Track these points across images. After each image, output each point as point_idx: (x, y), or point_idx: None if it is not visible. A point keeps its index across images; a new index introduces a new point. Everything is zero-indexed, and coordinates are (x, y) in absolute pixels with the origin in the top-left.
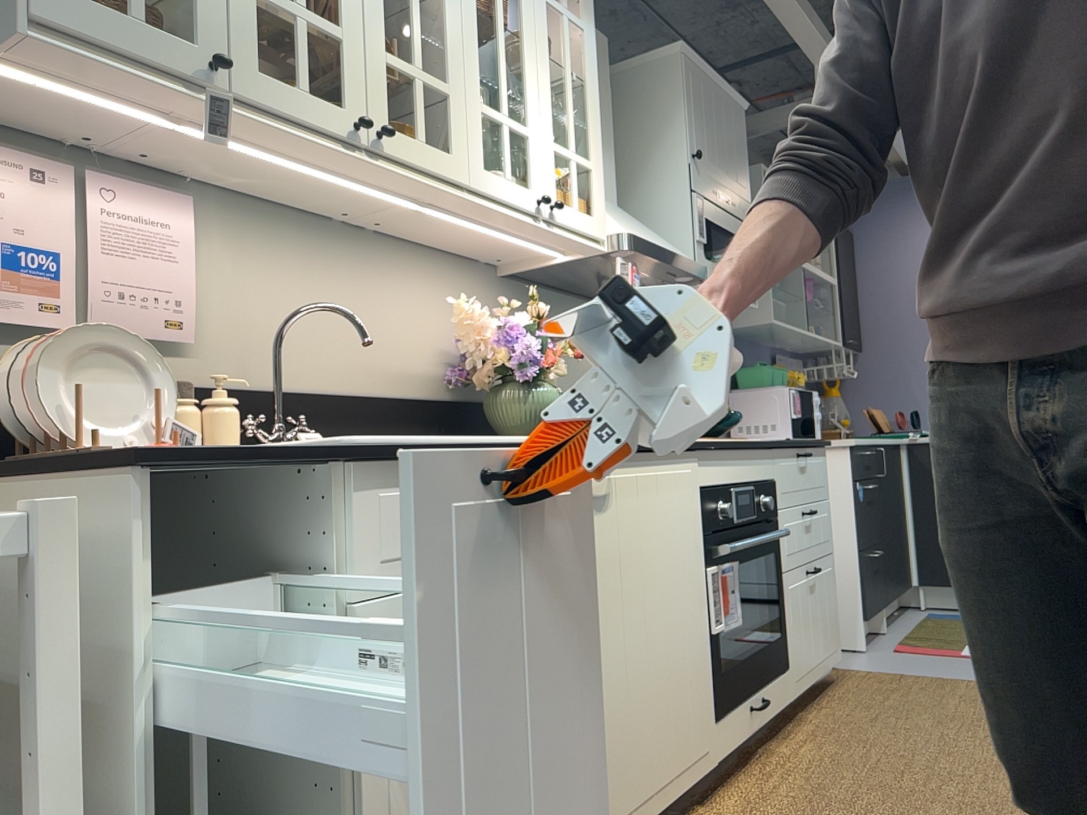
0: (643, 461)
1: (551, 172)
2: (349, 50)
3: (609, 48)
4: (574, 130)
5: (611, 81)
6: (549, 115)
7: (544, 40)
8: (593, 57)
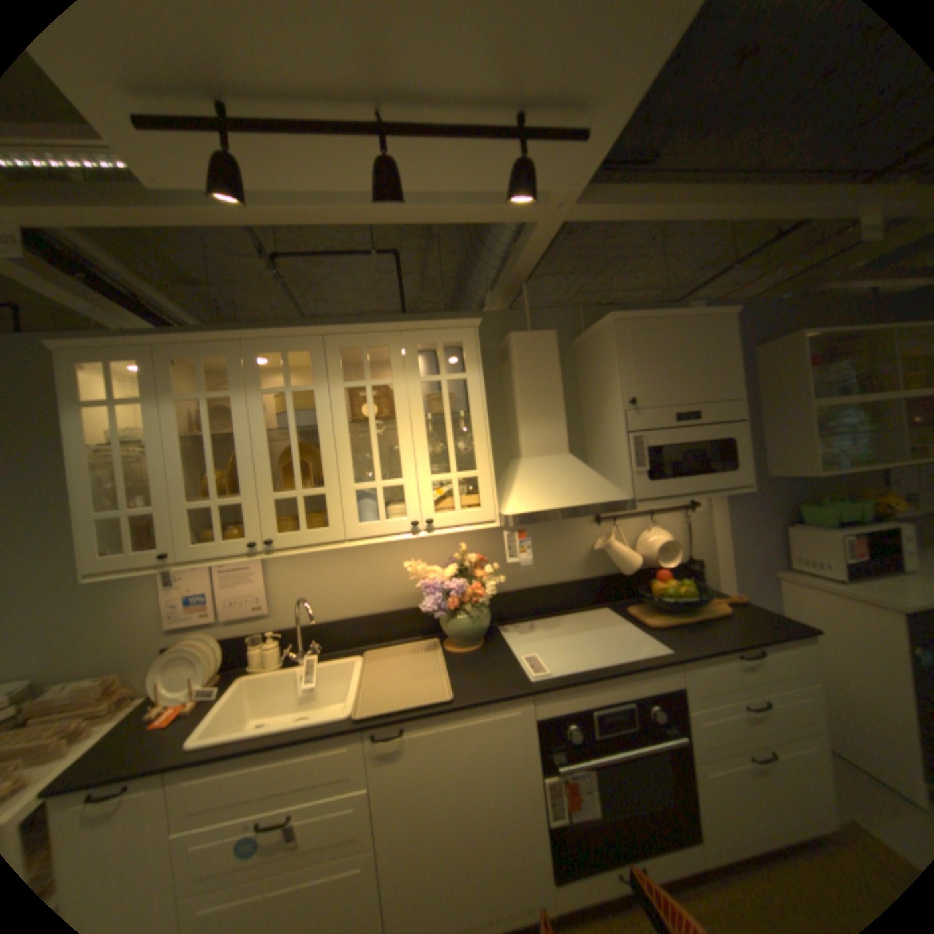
0: (446, 720)
1: (429, 497)
2: (248, 506)
3: (557, 334)
4: (455, 457)
5: (560, 359)
6: (425, 460)
7: (419, 410)
8: (478, 393)
